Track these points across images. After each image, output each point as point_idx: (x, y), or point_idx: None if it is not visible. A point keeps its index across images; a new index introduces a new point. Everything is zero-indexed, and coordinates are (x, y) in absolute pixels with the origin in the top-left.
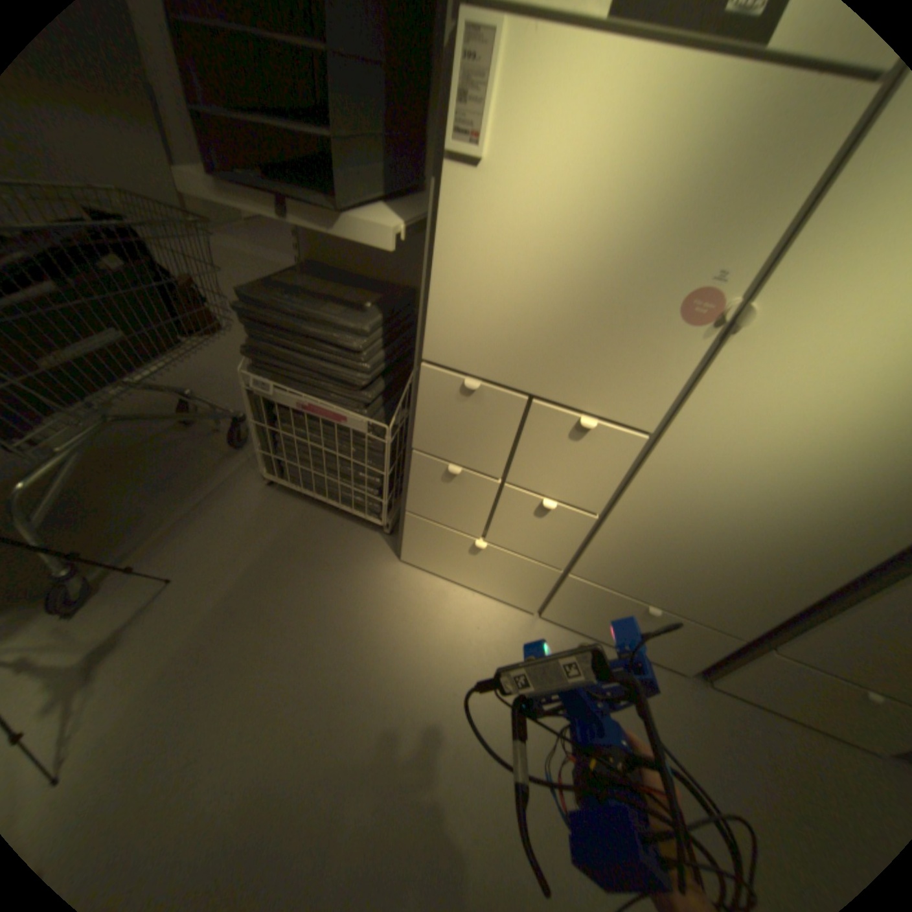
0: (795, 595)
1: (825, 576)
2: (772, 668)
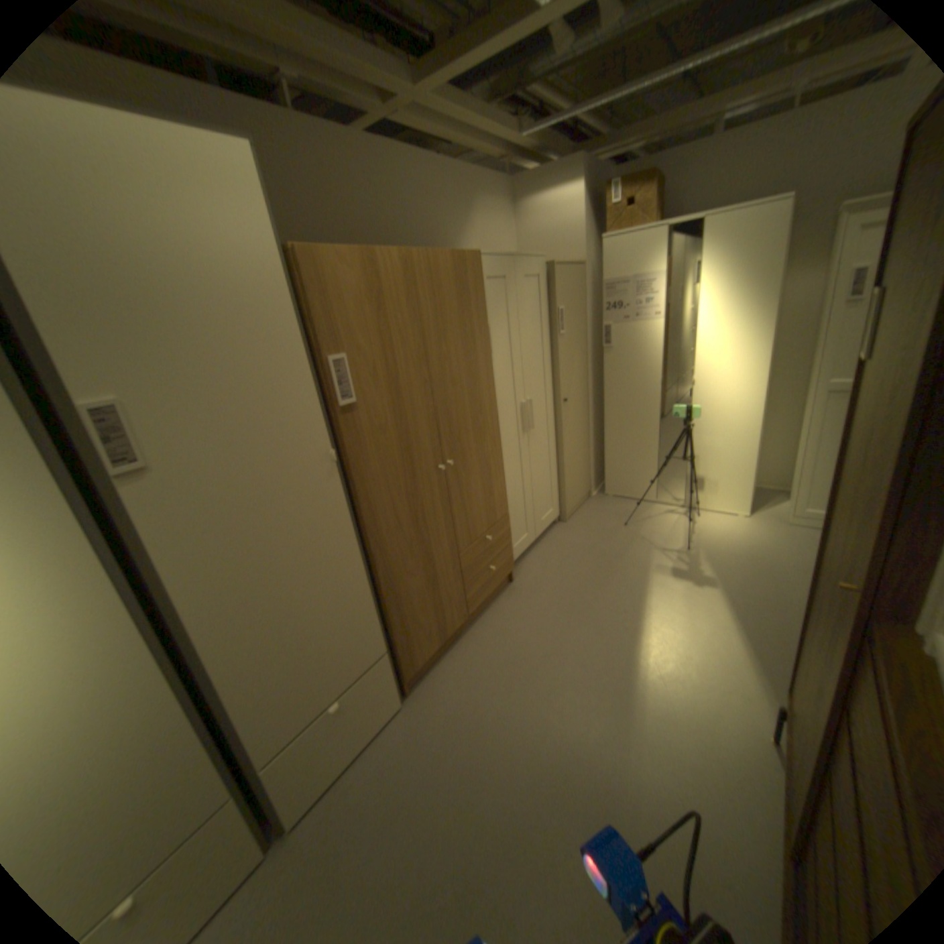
0: (180, 753)
1: (165, 728)
2: (276, 777)
